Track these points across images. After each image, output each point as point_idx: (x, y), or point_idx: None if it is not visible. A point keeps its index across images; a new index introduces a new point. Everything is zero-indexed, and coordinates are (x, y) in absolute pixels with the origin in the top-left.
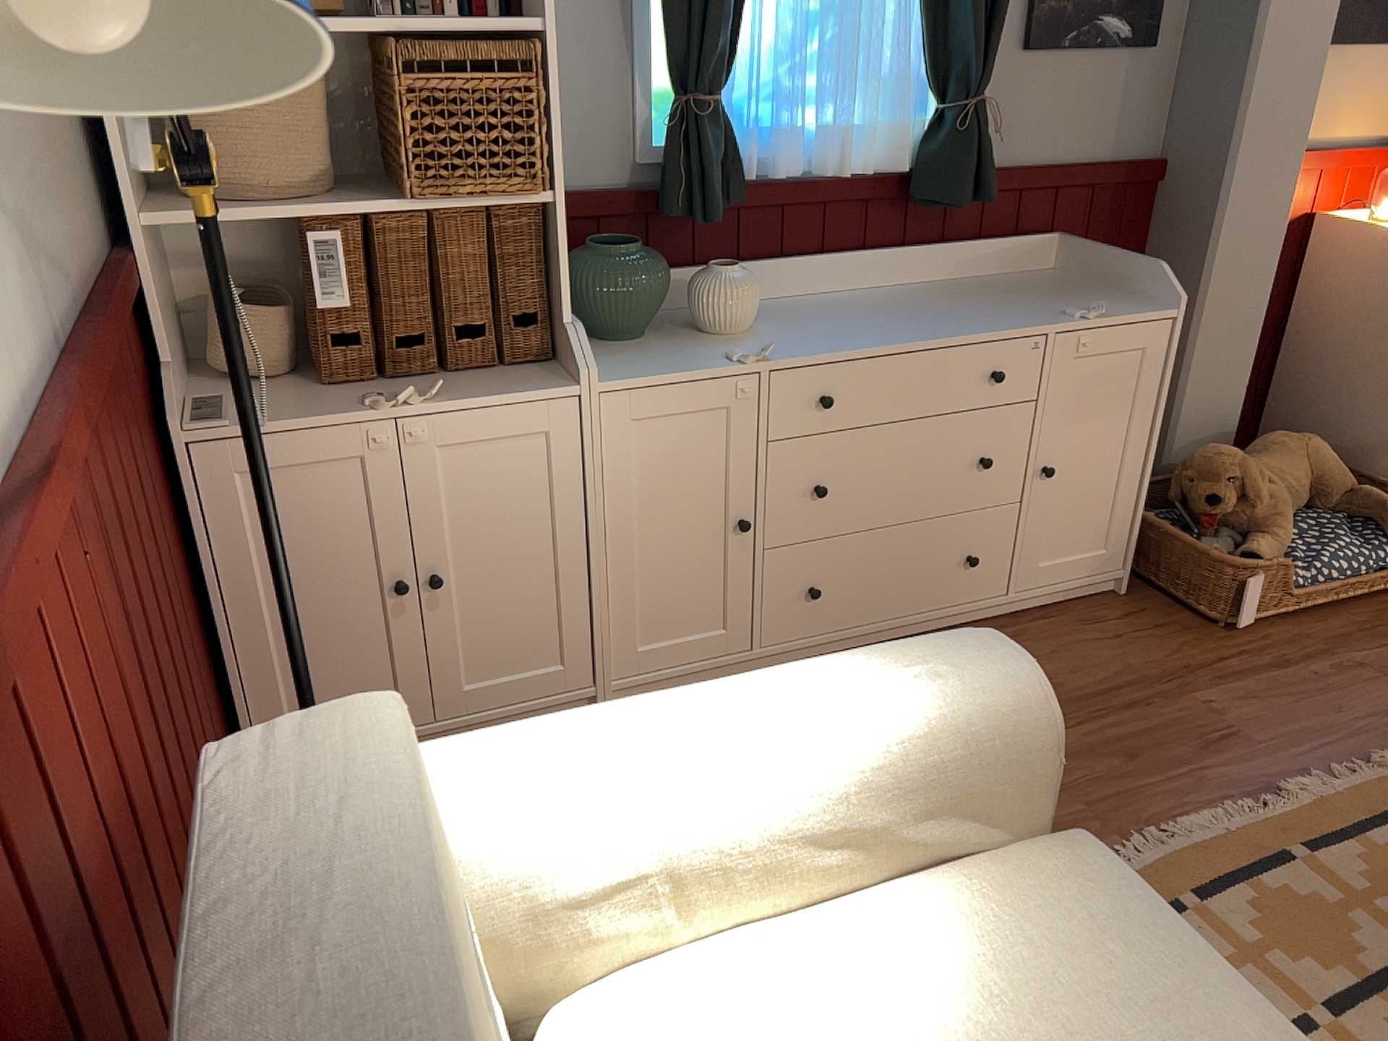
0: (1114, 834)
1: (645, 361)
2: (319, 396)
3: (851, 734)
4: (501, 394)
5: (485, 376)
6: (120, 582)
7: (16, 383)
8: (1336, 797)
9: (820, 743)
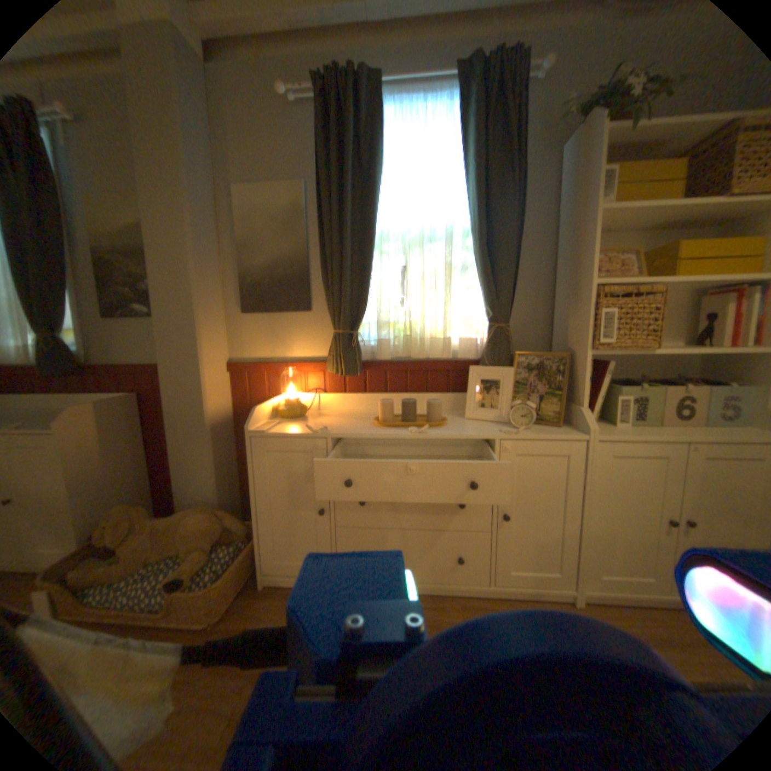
0: None
1: None
2: None
3: None
4: None
5: None
6: None
7: None
8: None
9: None
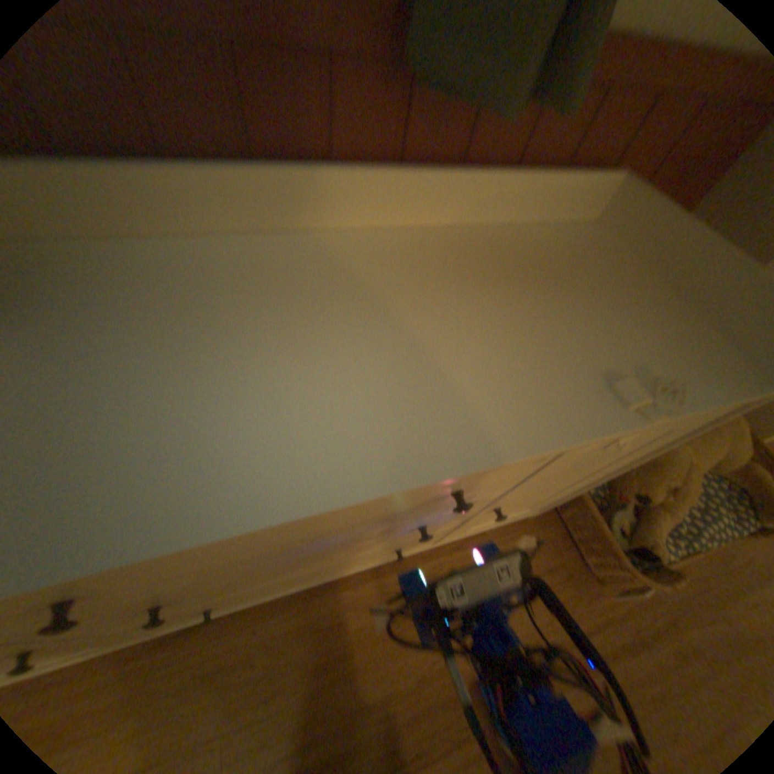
0: None
1: None
2: None
3: None
4: None
5: None
6: None
7: None
8: None
9: None
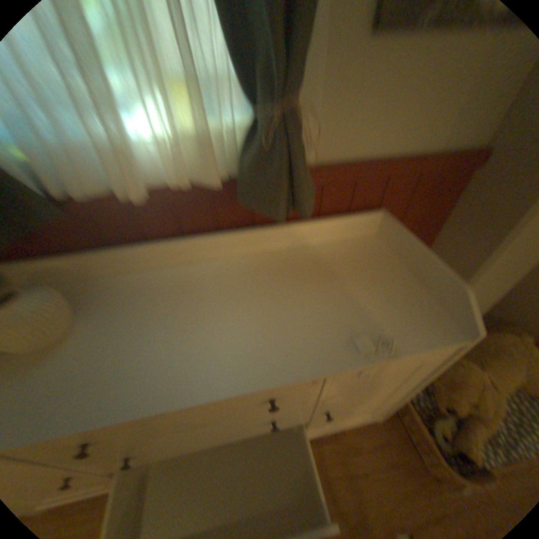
0: None
1: None
2: None
3: None
4: None
5: None
6: None
7: None
8: None
9: None
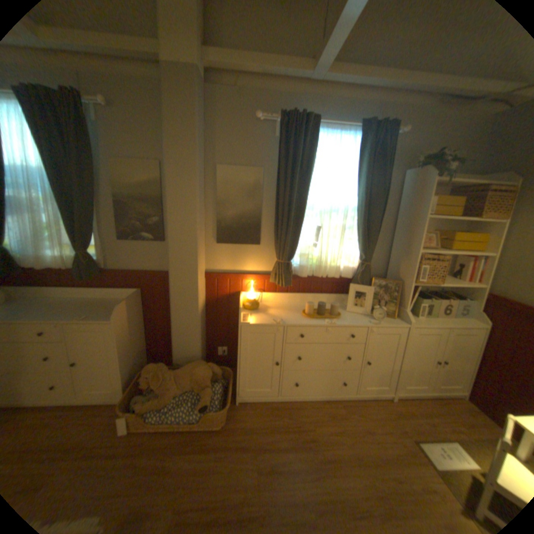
0: None
1: None
2: None
3: None
4: None
5: None
6: None
7: None
8: None
9: None
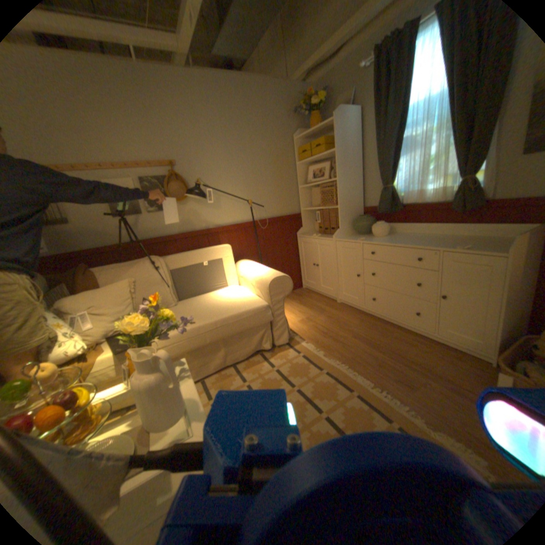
0: (344, 362)
1: (351, 237)
2: (315, 234)
3: (258, 273)
4: (326, 237)
5: (332, 235)
6: (262, 242)
7: (246, 219)
8: (393, 409)
9: (256, 272)
